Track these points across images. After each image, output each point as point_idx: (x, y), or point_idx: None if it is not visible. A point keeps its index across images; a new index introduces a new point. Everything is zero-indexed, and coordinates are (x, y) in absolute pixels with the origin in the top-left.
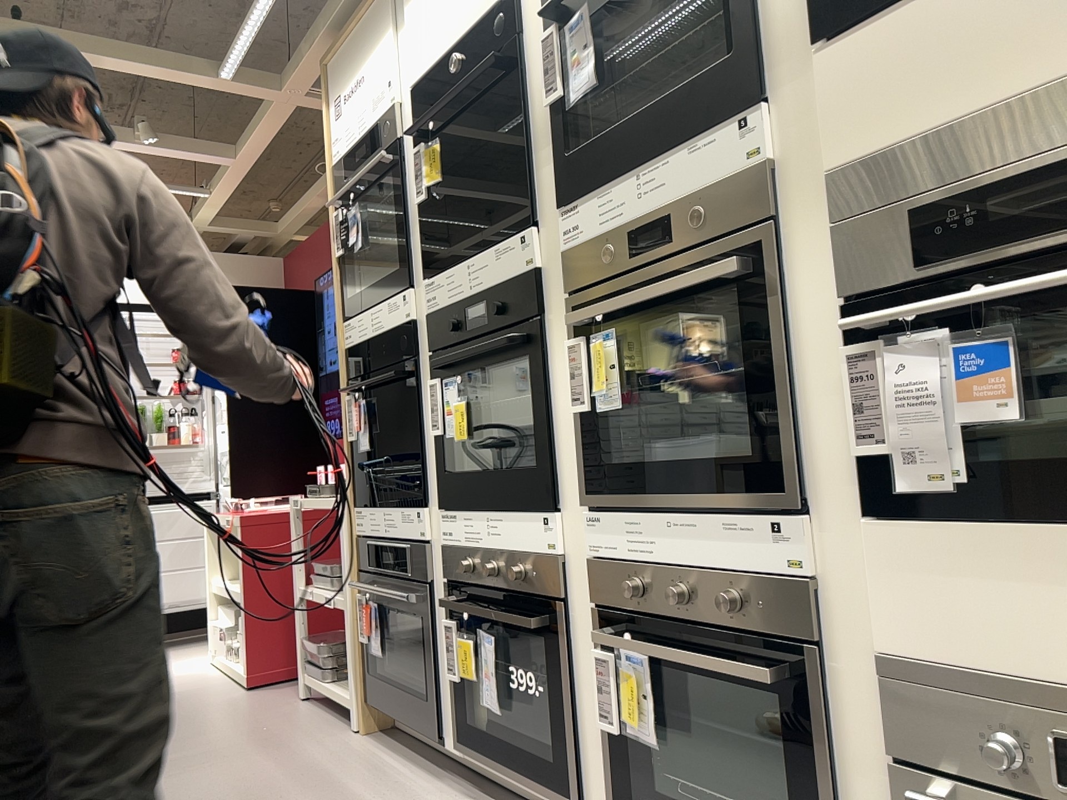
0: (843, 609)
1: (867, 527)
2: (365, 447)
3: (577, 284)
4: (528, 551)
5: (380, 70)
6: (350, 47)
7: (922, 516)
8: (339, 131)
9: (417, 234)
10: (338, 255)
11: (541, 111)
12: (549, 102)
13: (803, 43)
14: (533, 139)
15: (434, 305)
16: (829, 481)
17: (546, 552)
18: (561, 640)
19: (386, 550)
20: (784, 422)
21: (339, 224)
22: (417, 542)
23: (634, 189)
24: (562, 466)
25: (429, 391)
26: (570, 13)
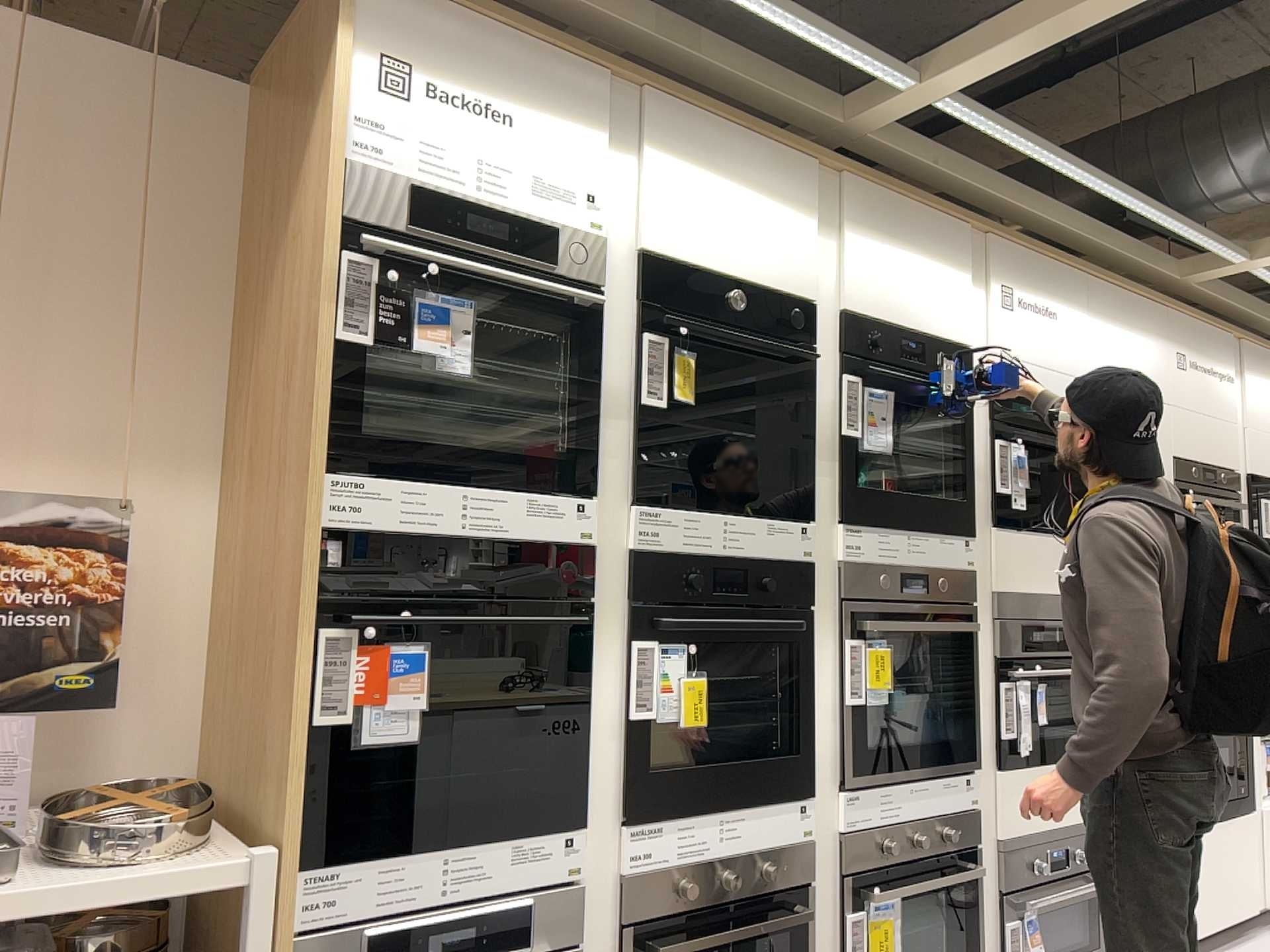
0: (982, 821)
1: (1001, 774)
2: (406, 737)
3: (856, 595)
4: (777, 843)
5: (572, 158)
6: (478, 34)
7: (1016, 765)
8: (398, 122)
9: (615, 432)
10: (346, 337)
11: (826, 428)
12: (842, 430)
13: (988, 519)
14: (815, 444)
15: (656, 545)
16: (981, 751)
17: (800, 839)
18: (812, 921)
19: (448, 925)
20: (973, 719)
21: (378, 290)
22: (560, 885)
23: (907, 545)
24: (814, 752)
25: (639, 658)
26: (871, 379)
